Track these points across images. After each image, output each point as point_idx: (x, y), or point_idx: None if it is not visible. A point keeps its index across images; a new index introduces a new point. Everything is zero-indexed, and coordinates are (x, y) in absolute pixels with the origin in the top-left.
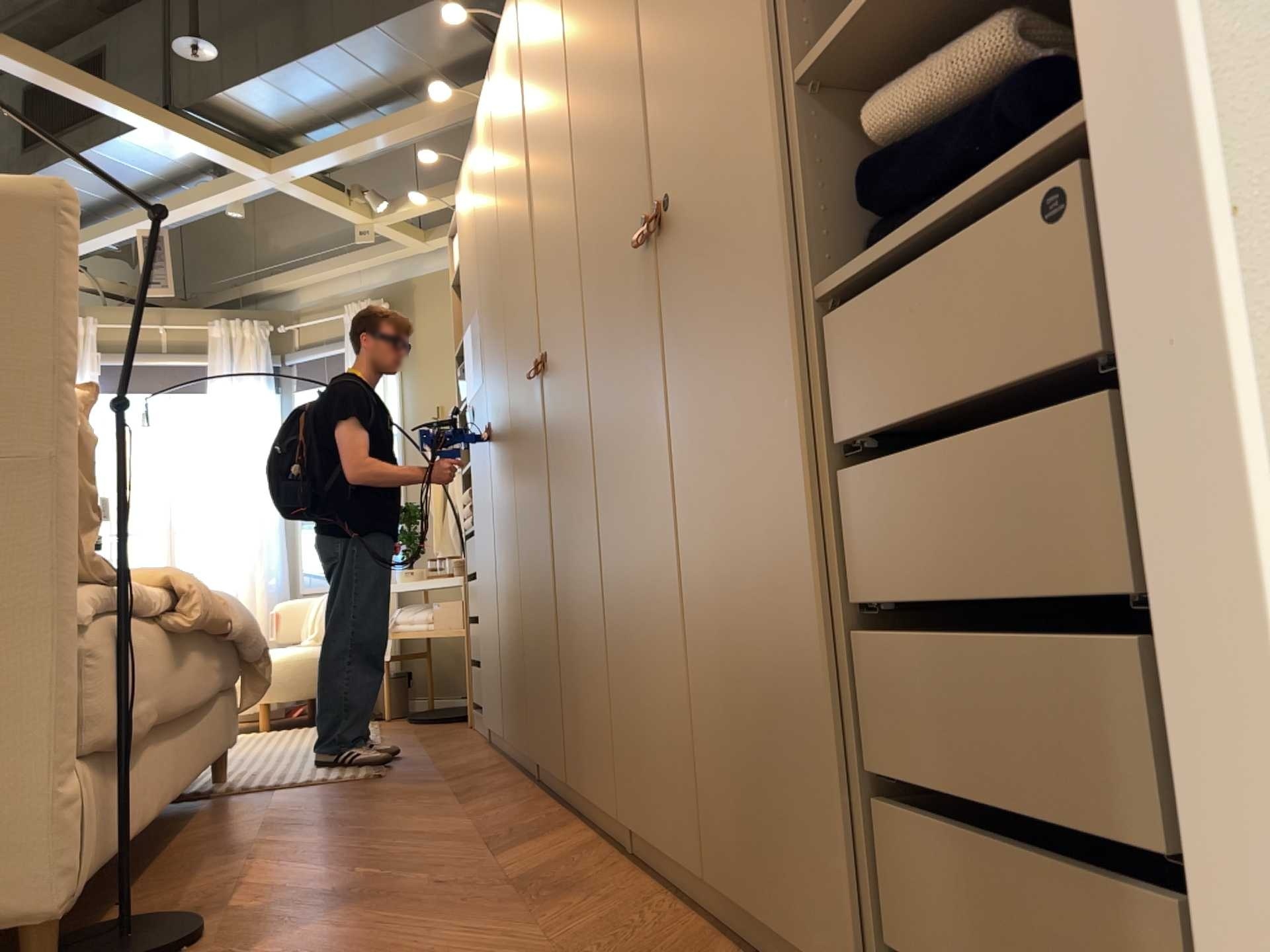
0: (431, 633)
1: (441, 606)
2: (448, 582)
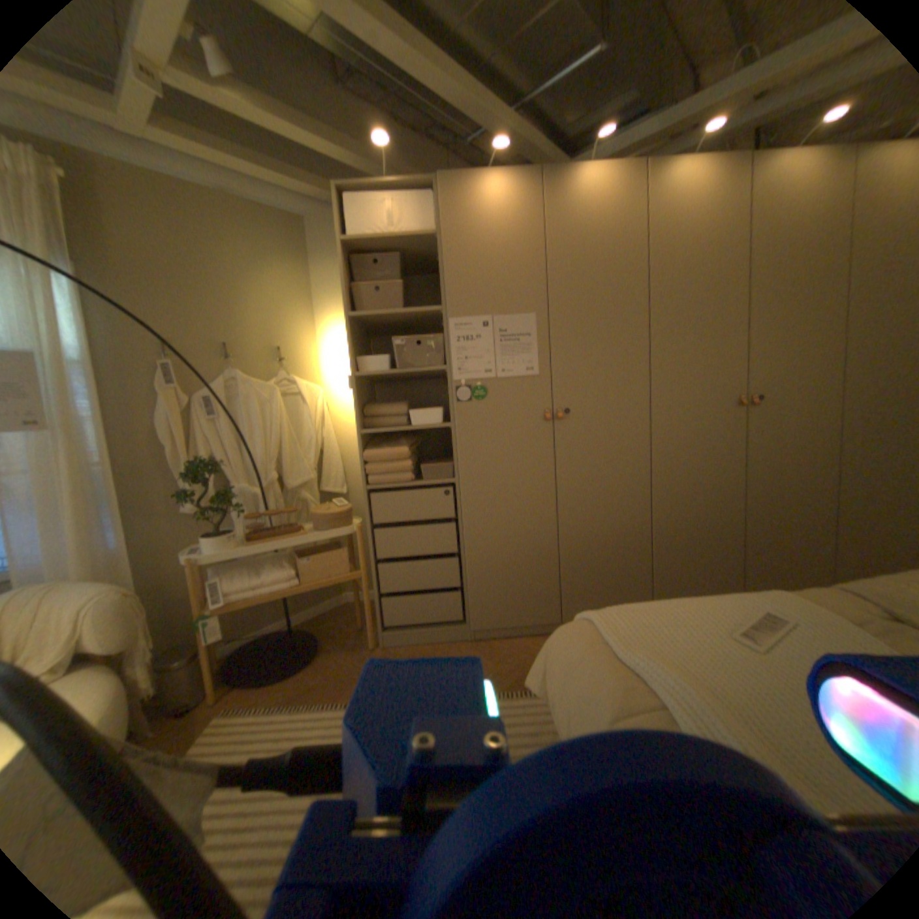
0: (289, 587)
1: (311, 558)
2: (326, 534)
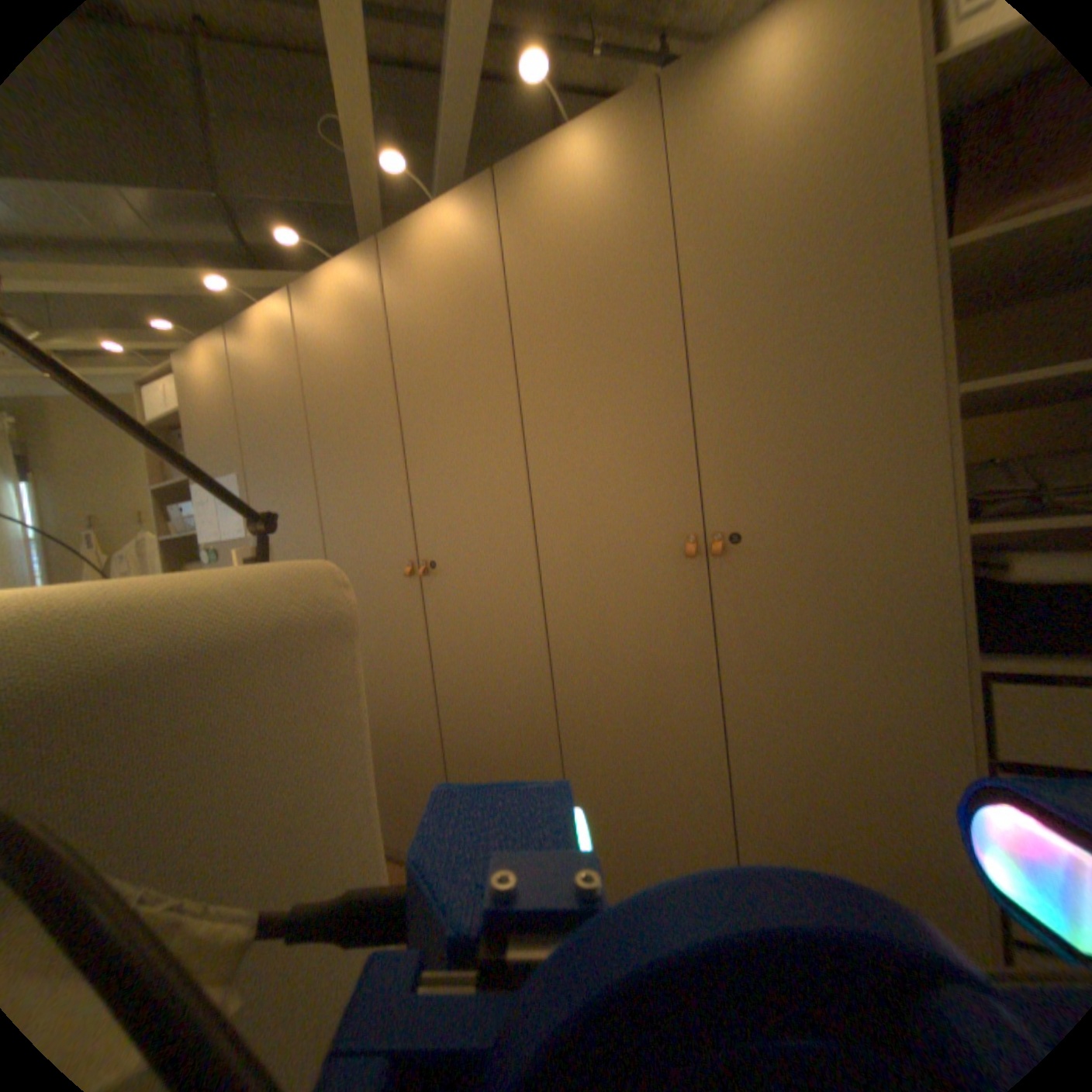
0: None
1: None
2: None
